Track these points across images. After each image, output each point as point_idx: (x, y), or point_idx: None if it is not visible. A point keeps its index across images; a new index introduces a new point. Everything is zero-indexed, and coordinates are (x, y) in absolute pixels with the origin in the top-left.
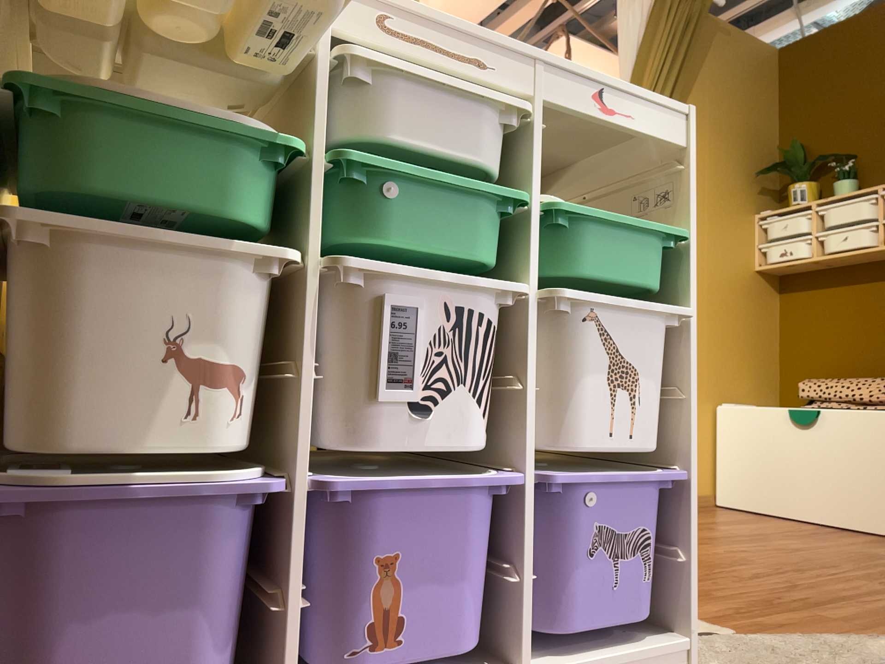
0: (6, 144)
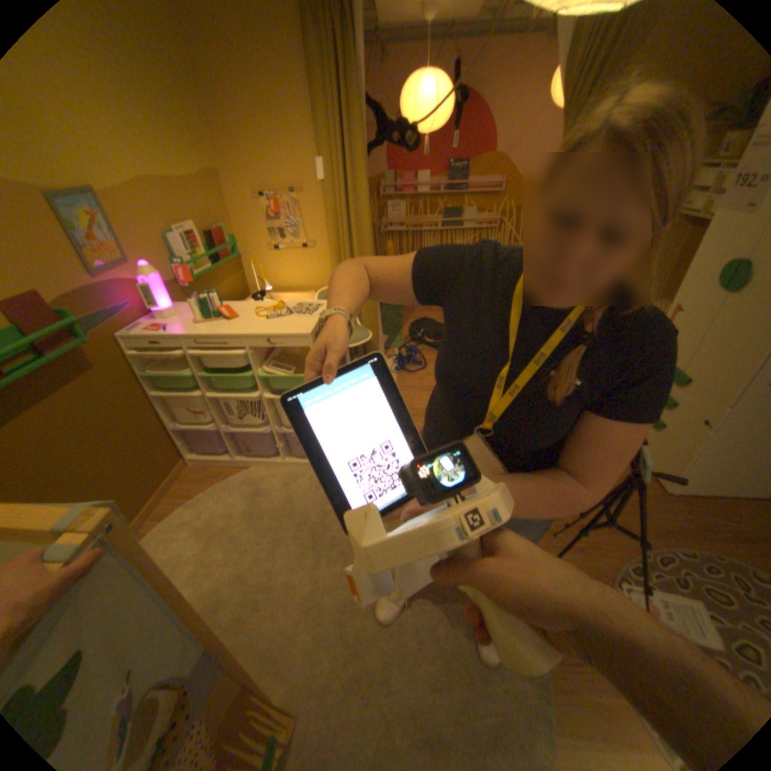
0: (145, 381)
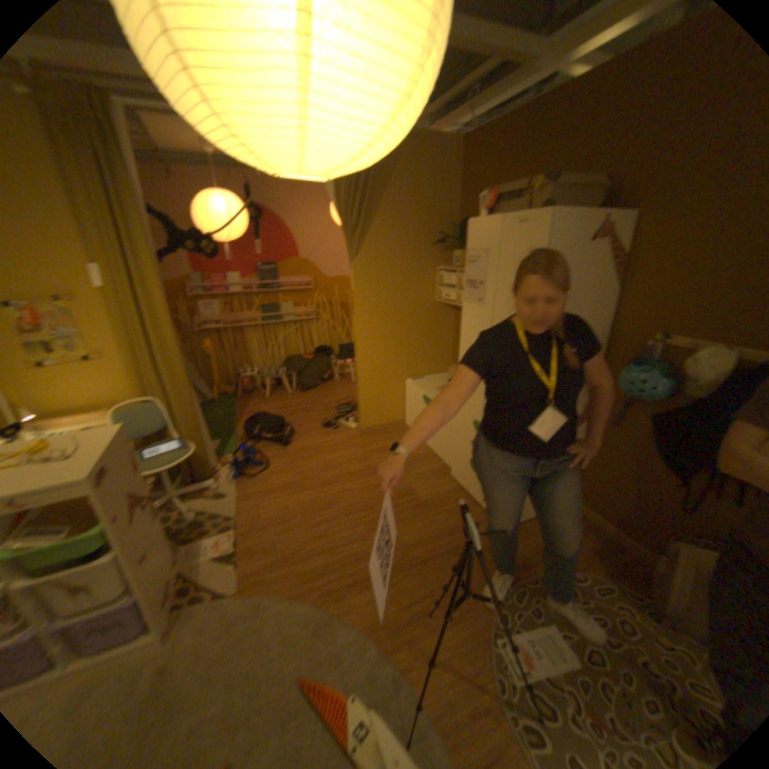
0: None
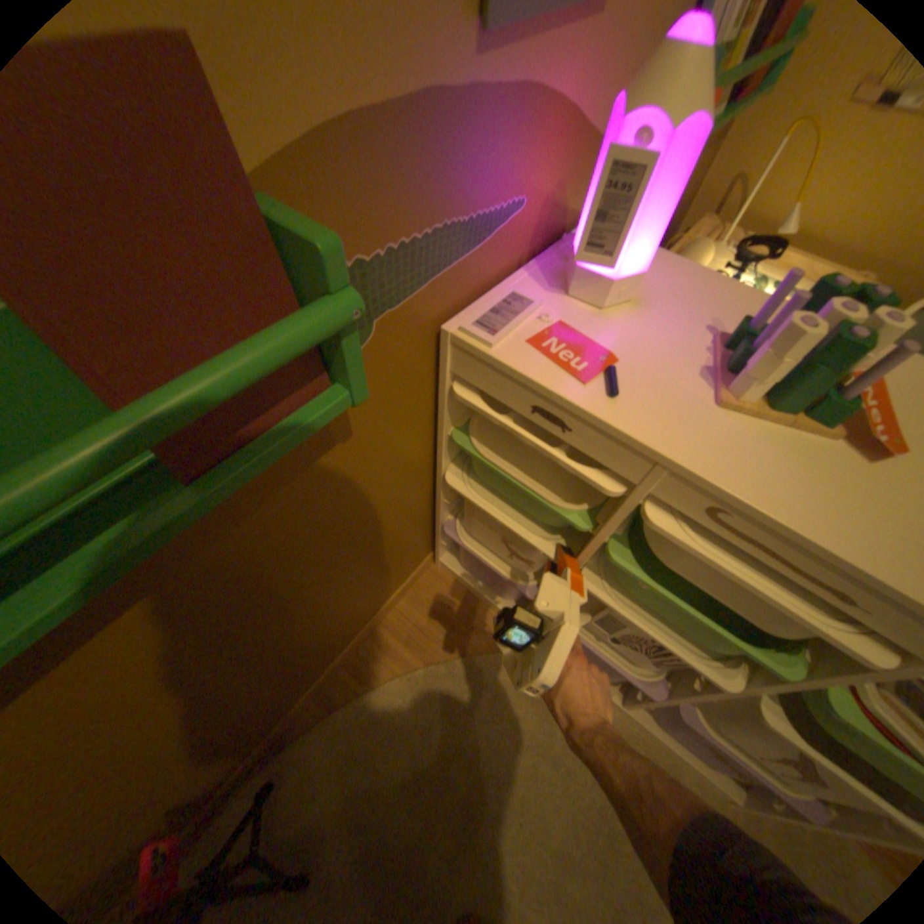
0: (451, 445)
